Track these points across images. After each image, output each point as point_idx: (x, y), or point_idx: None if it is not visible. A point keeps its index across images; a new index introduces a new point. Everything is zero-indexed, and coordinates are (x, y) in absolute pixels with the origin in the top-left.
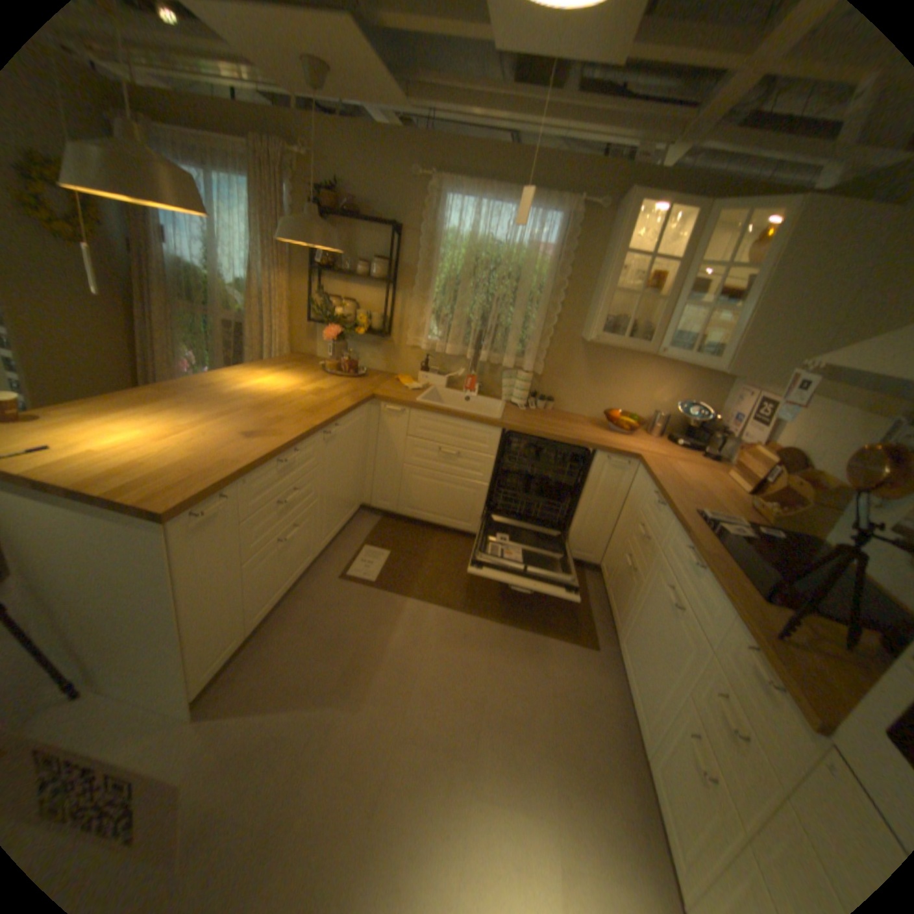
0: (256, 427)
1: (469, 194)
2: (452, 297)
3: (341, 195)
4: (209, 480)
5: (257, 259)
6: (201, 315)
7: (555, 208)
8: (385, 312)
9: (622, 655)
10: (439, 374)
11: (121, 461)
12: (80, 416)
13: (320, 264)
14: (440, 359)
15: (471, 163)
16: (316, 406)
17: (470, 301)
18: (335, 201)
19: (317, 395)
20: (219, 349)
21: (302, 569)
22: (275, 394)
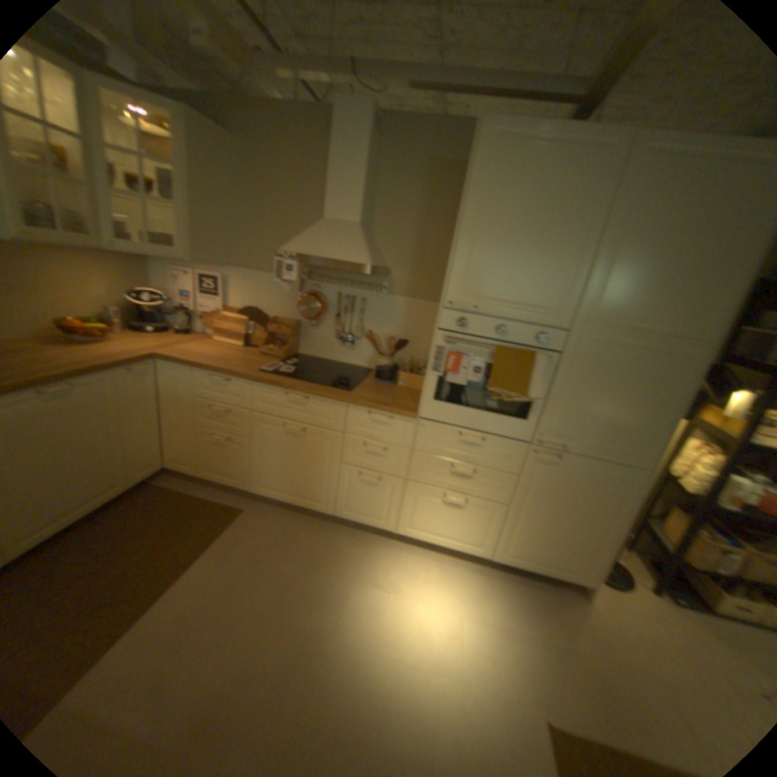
0: None
1: None
2: None
3: None
4: None
5: None
6: None
7: None
8: None
9: (258, 495)
10: None
11: None
12: None
13: None
14: None
15: None
16: None
17: None
18: None
19: None
20: None
21: None
22: None
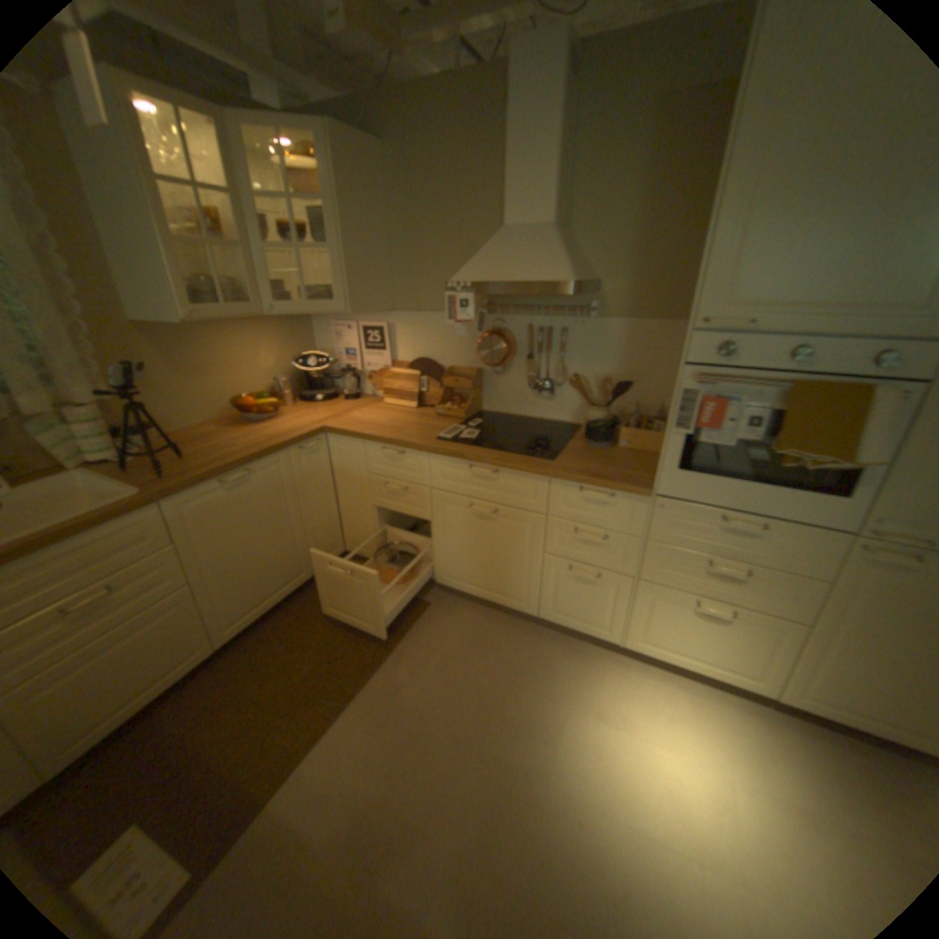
0: None
1: None
2: None
3: None
4: None
5: None
6: None
7: None
8: None
9: (447, 586)
10: None
11: None
12: None
13: None
14: None
15: None
16: None
17: None
18: None
19: None
20: None
21: None
22: None
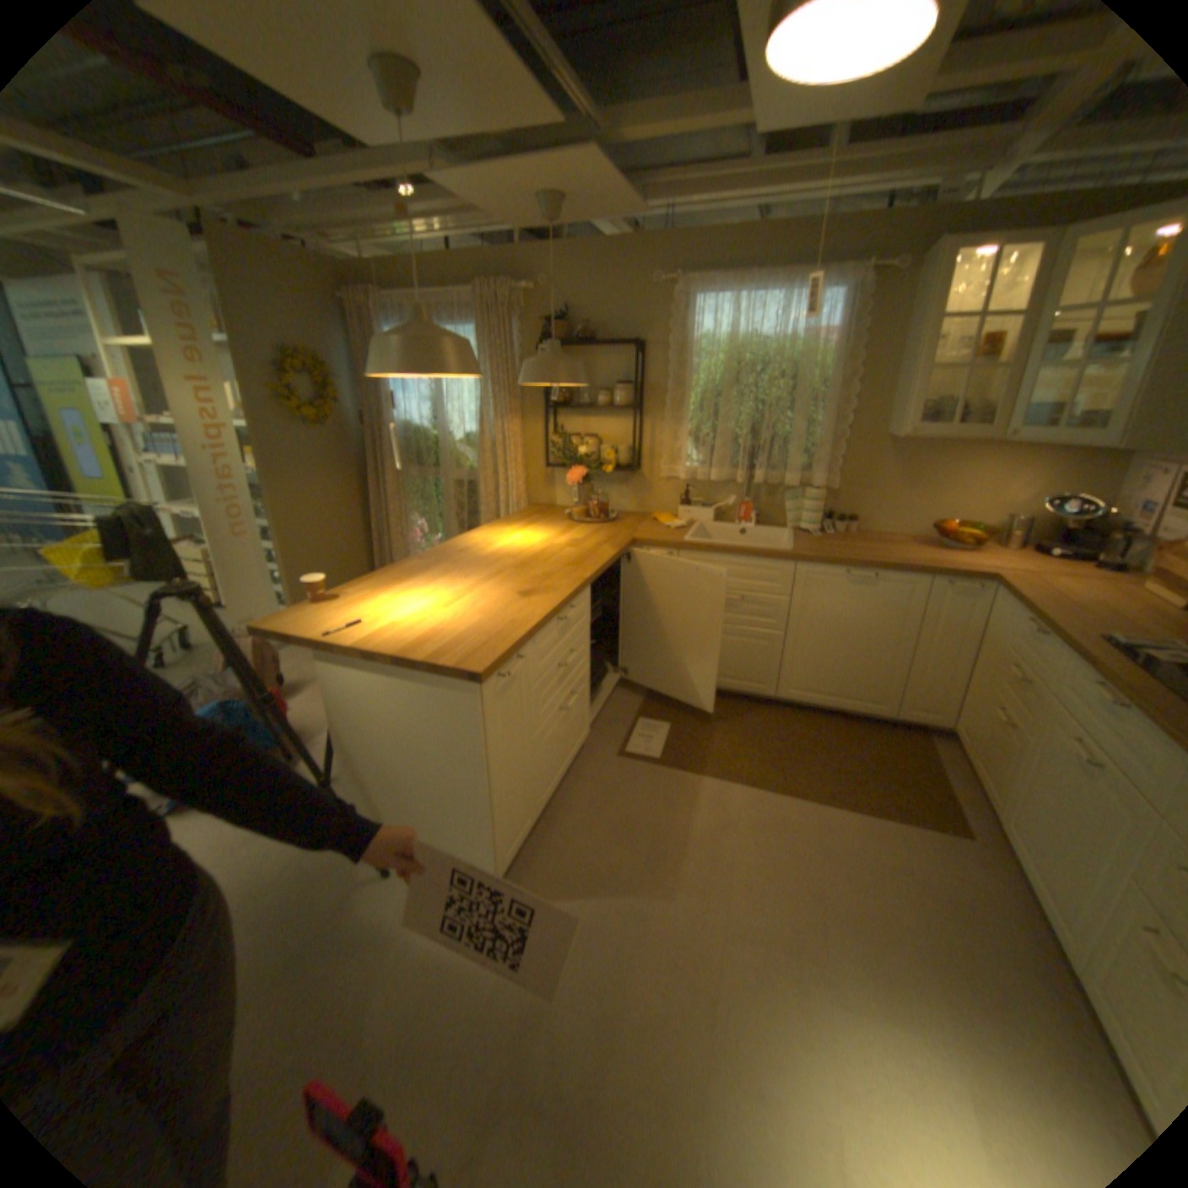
0: (528, 585)
1: (722, 289)
2: (712, 412)
3: (572, 322)
4: (507, 640)
5: (487, 408)
6: (431, 478)
7: (835, 282)
8: (631, 443)
9: (1010, 843)
10: (703, 505)
11: (423, 628)
12: (370, 592)
13: (555, 402)
14: (702, 488)
15: (721, 254)
16: (578, 558)
17: (735, 412)
18: (567, 330)
19: (574, 546)
20: (451, 512)
21: (579, 744)
22: (531, 550)
